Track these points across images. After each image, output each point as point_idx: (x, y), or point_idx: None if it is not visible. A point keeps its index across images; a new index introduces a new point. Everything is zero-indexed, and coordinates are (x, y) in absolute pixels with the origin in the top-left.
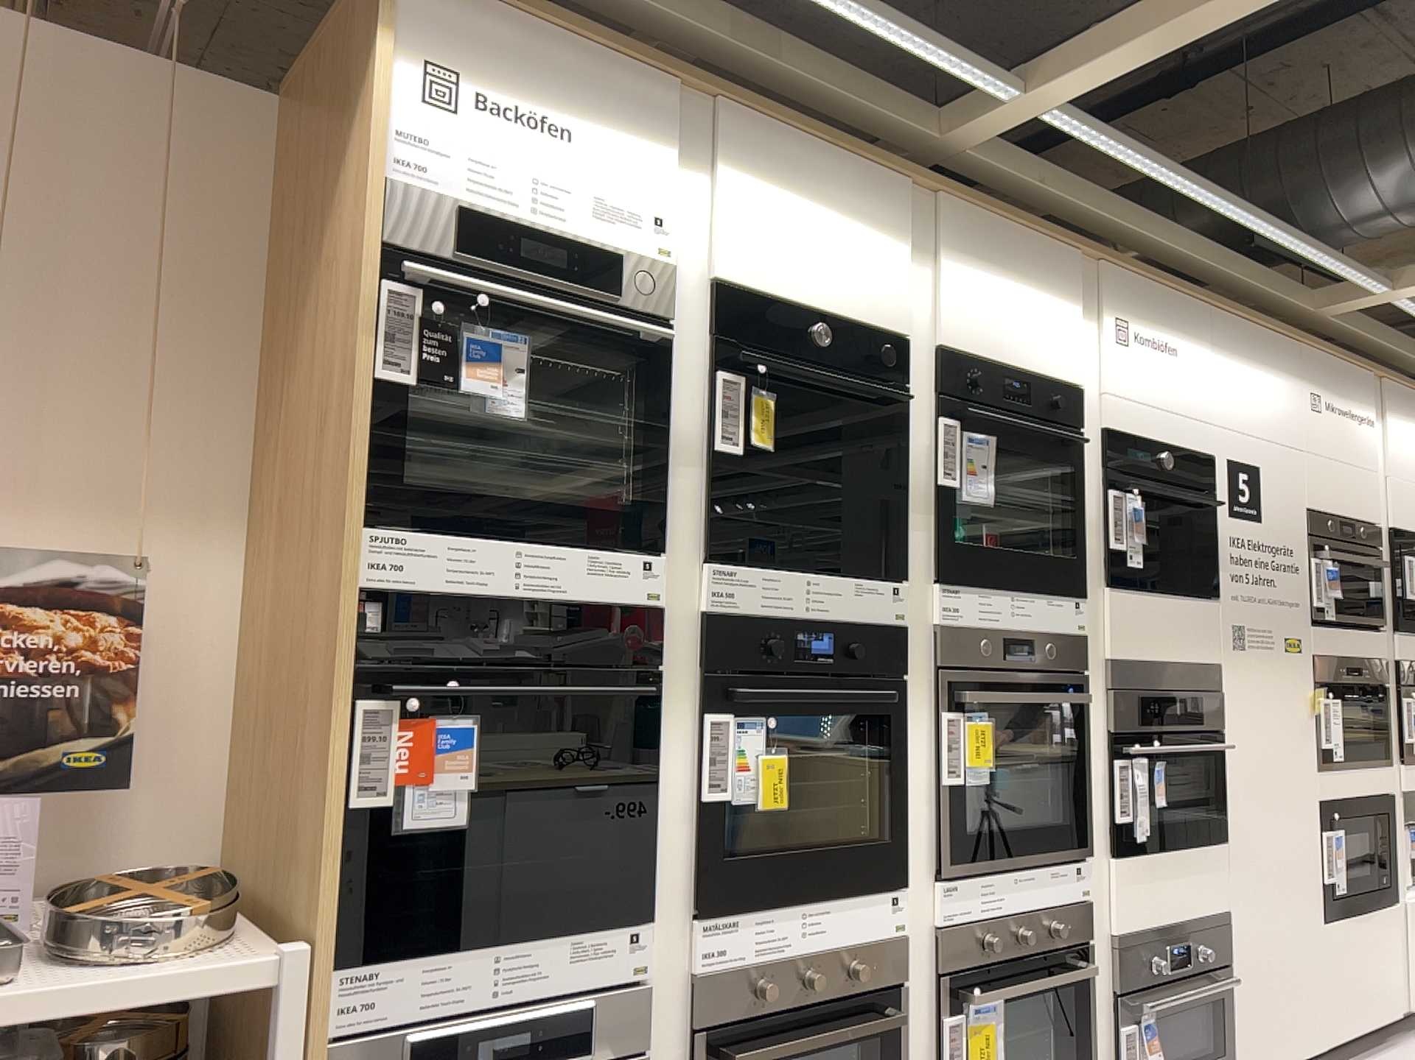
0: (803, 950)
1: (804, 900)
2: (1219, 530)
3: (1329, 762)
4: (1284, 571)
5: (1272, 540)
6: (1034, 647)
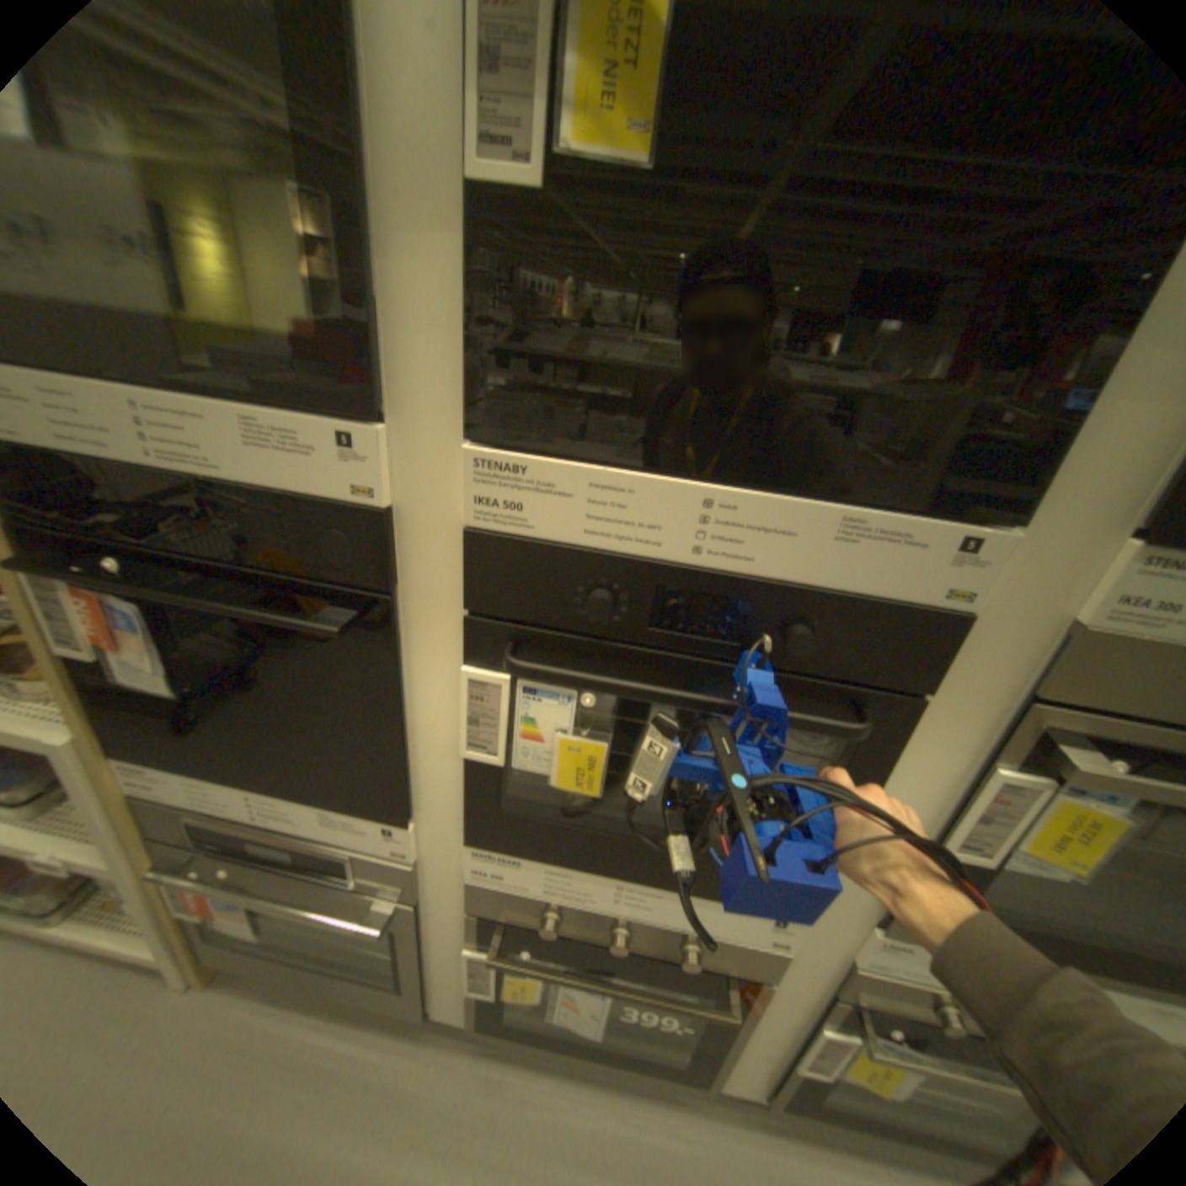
0: (616, 916)
1: (624, 880)
2: None
3: None
4: None
5: None
6: None
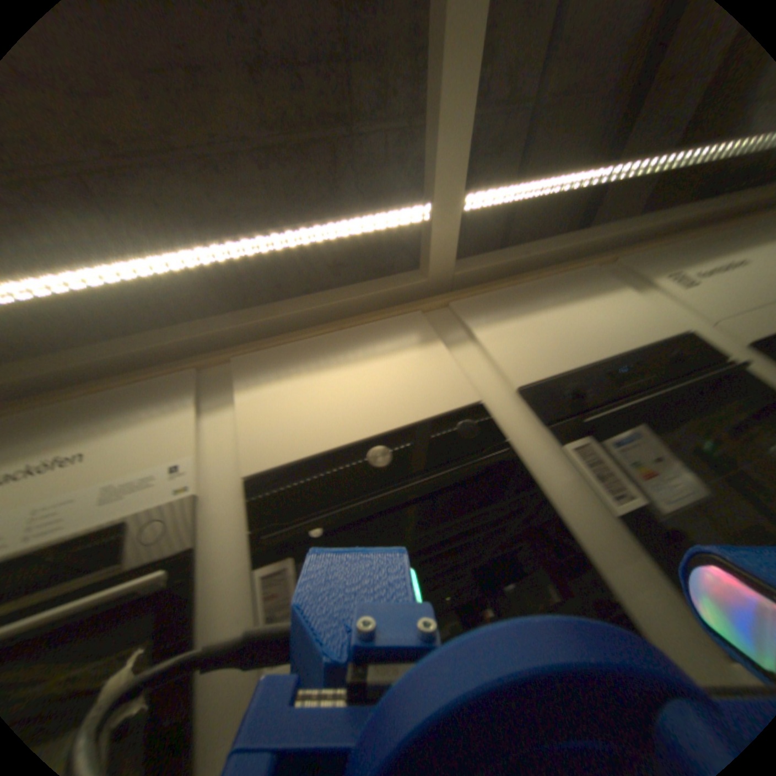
0: None
1: None
2: None
3: None
4: None
5: None
6: None
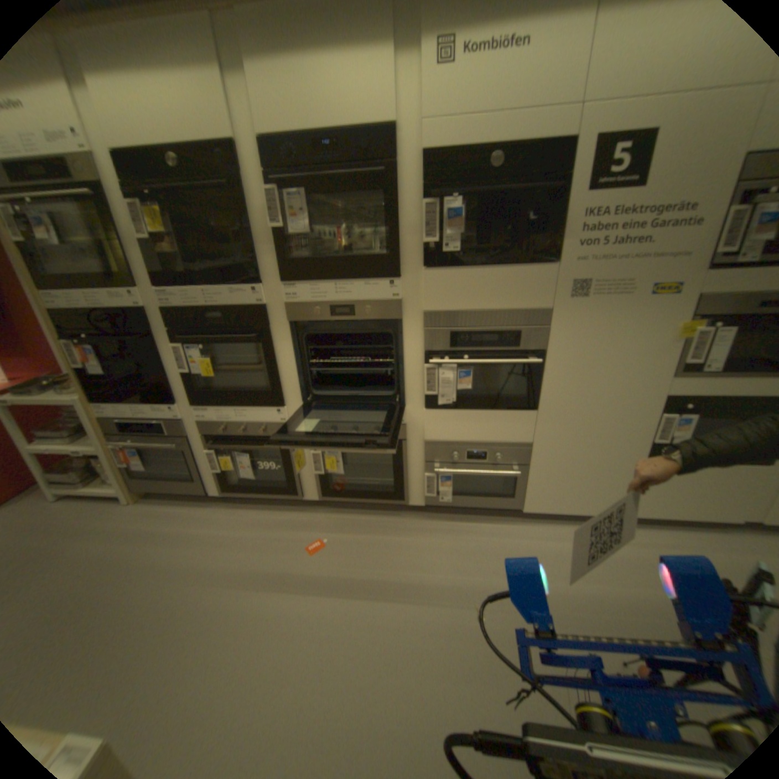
0: (238, 422)
1: (234, 407)
2: (573, 205)
3: (701, 373)
4: (679, 226)
5: (665, 199)
6: (356, 310)
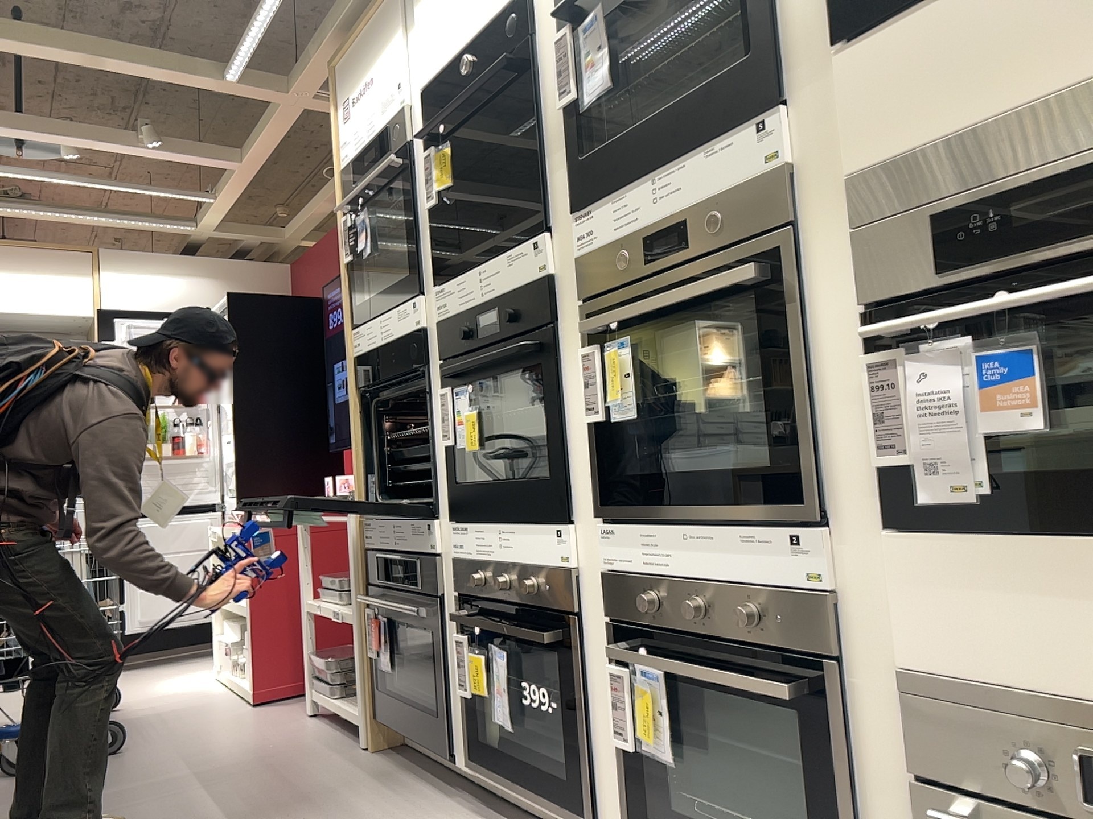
0: (501, 560)
1: (498, 521)
2: None
3: None
4: None
5: None
6: (690, 228)
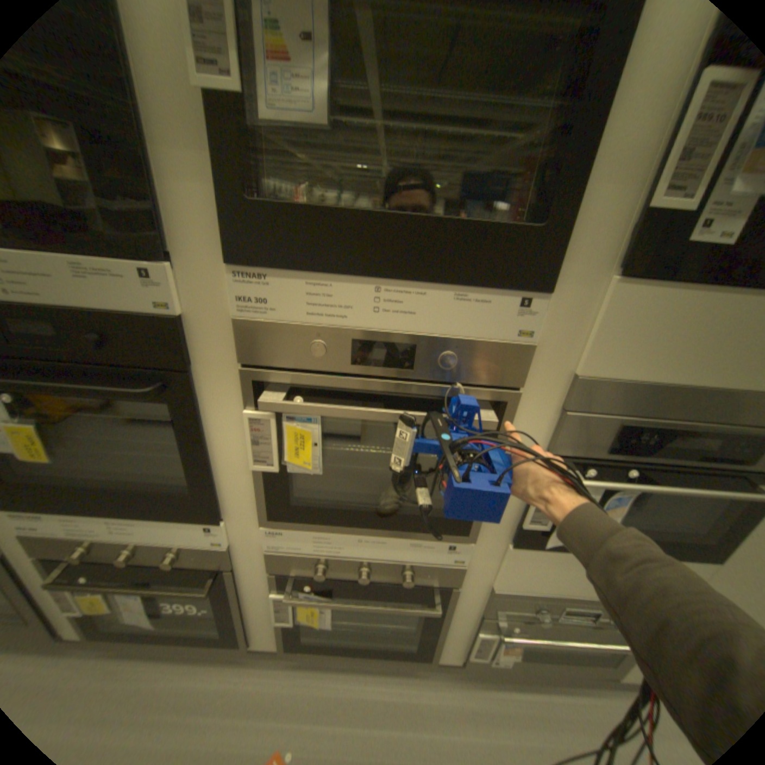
0: (114, 542)
1: (104, 517)
2: None
3: None
4: None
5: None
6: (418, 354)
